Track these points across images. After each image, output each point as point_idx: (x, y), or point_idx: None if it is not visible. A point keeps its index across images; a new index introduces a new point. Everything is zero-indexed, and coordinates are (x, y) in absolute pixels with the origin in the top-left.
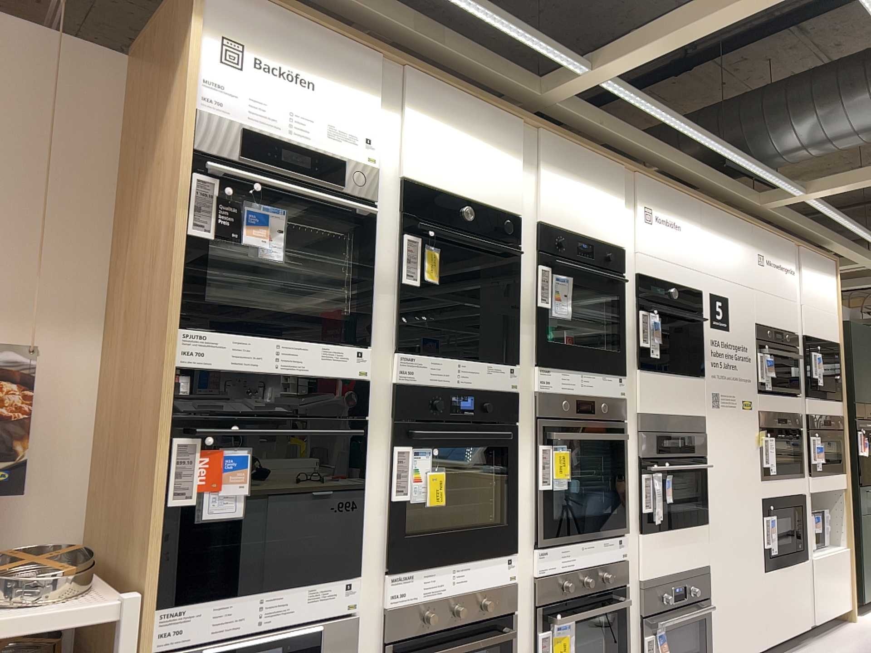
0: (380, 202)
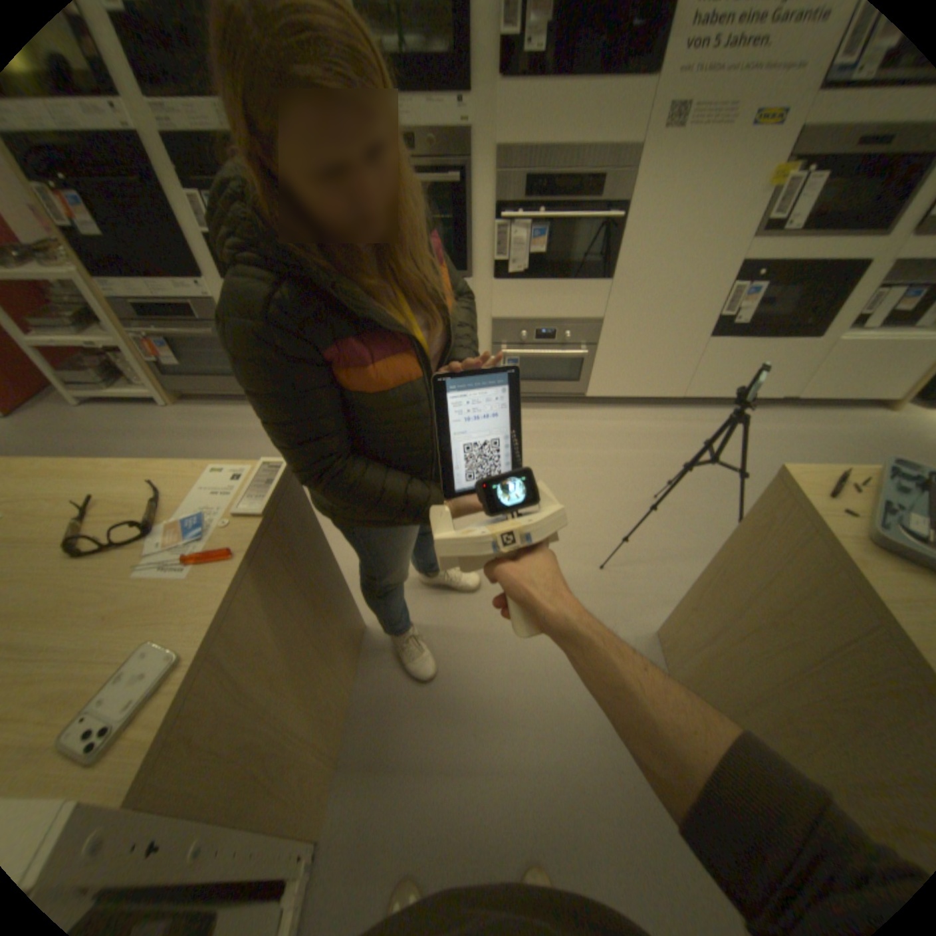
0: None
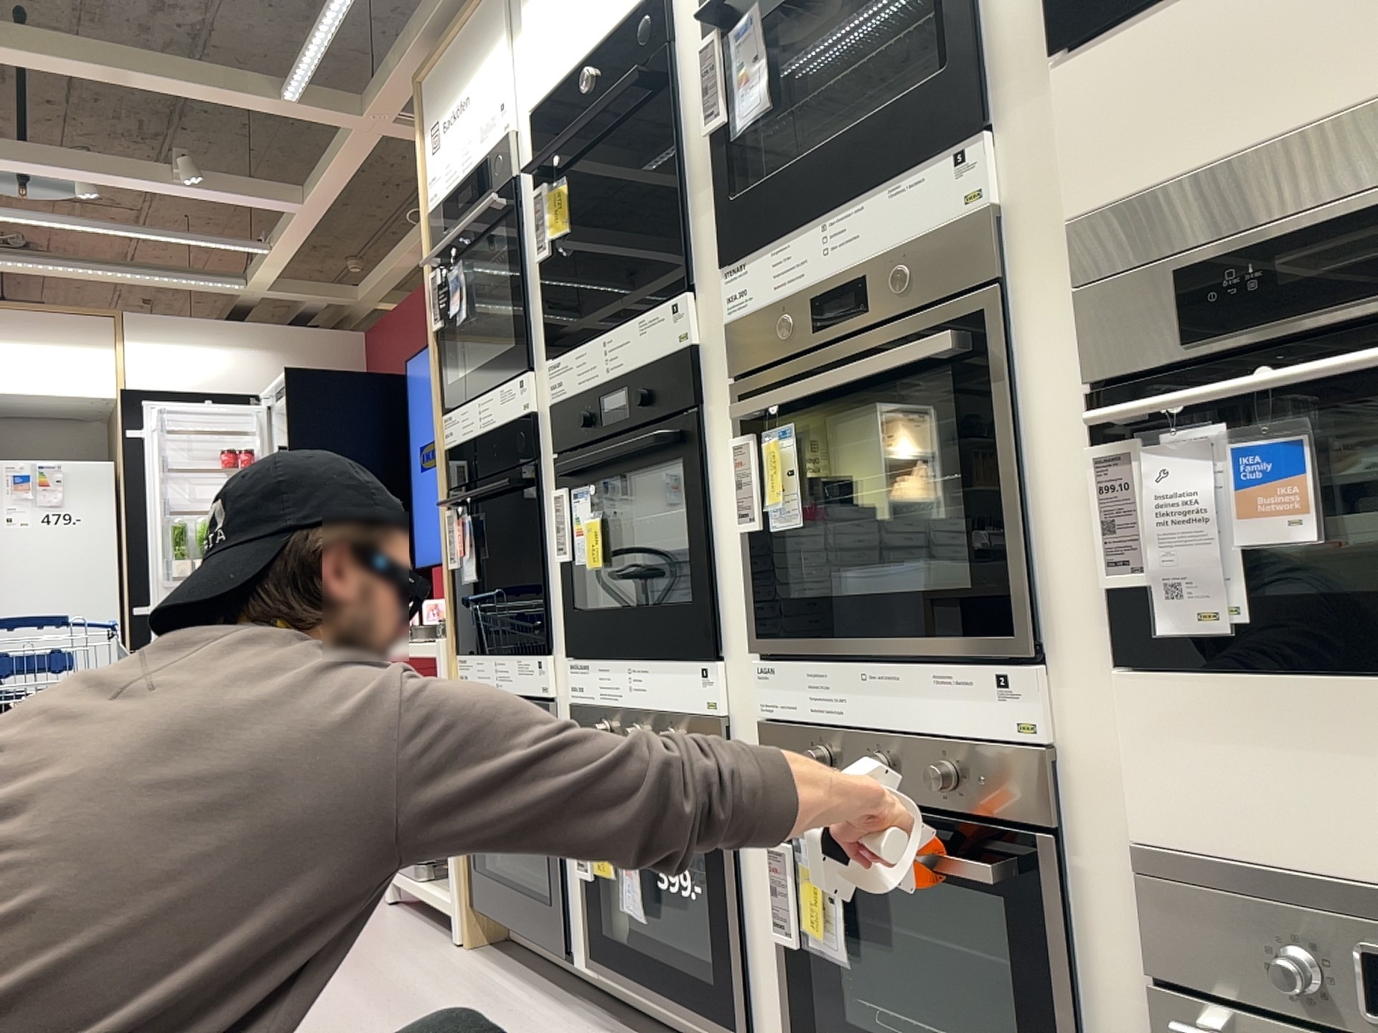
0: (517, 167)
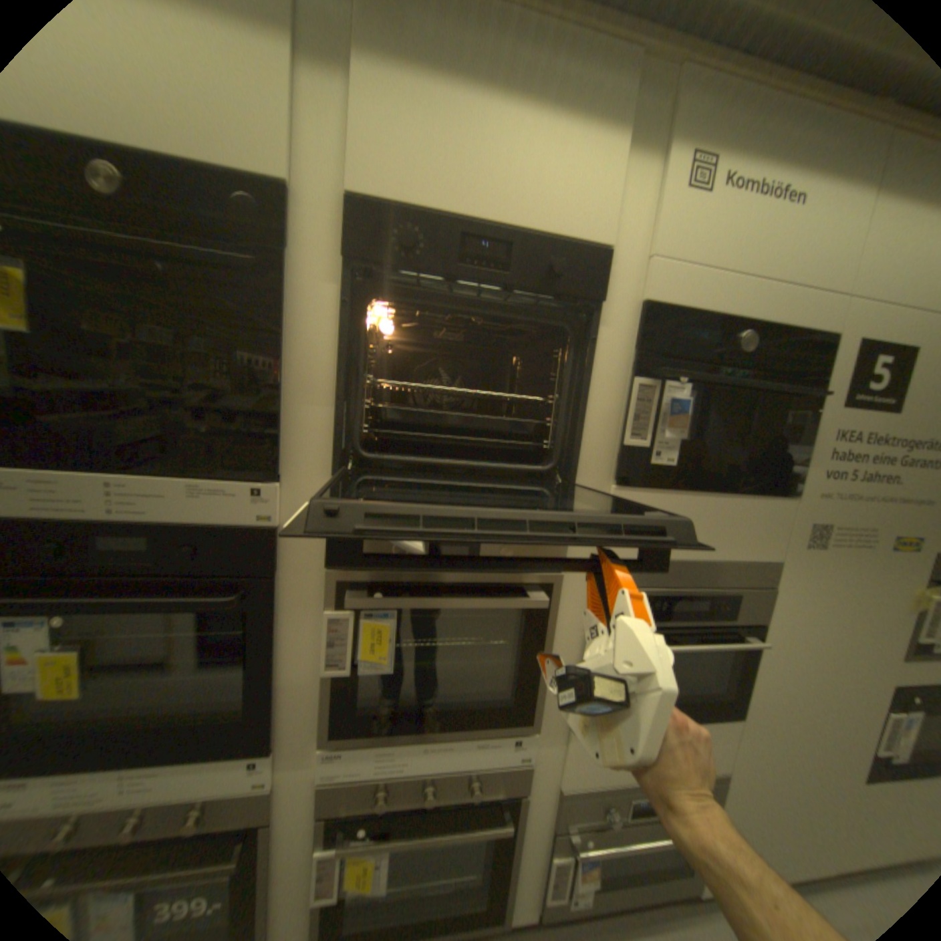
0: None
